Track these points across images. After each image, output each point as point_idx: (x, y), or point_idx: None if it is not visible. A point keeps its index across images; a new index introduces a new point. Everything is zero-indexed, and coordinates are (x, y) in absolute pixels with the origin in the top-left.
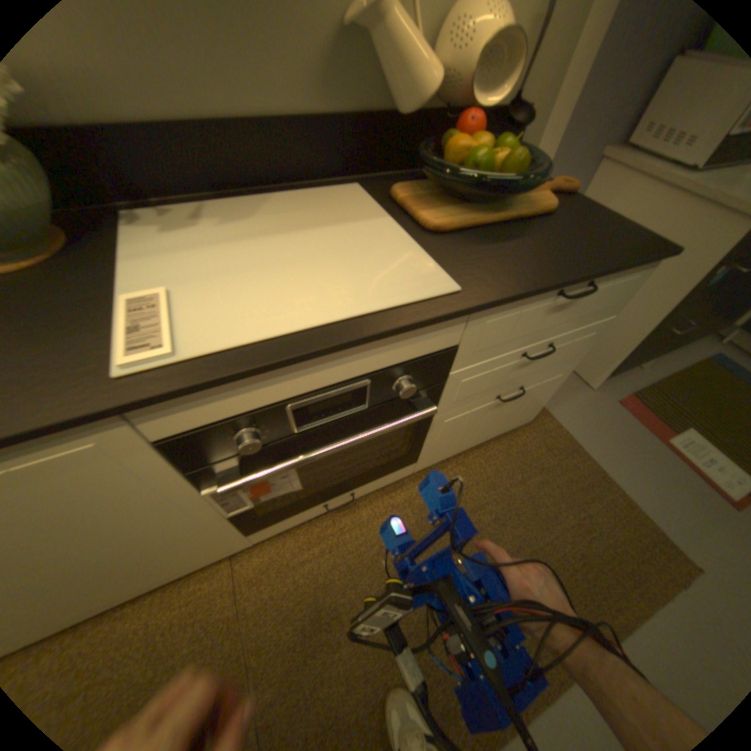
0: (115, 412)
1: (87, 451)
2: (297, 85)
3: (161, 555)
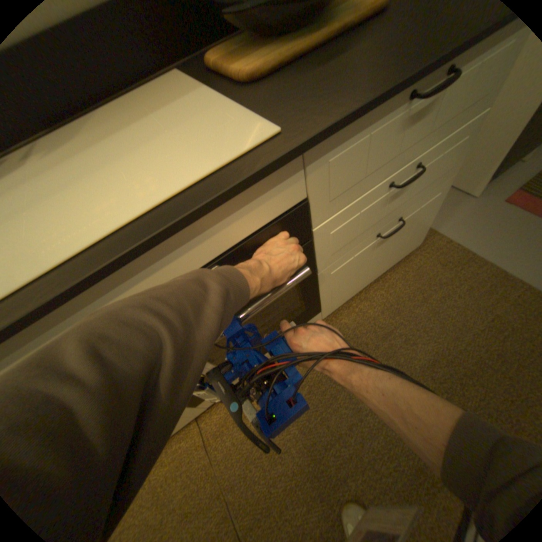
0: None
1: None
2: None
3: None
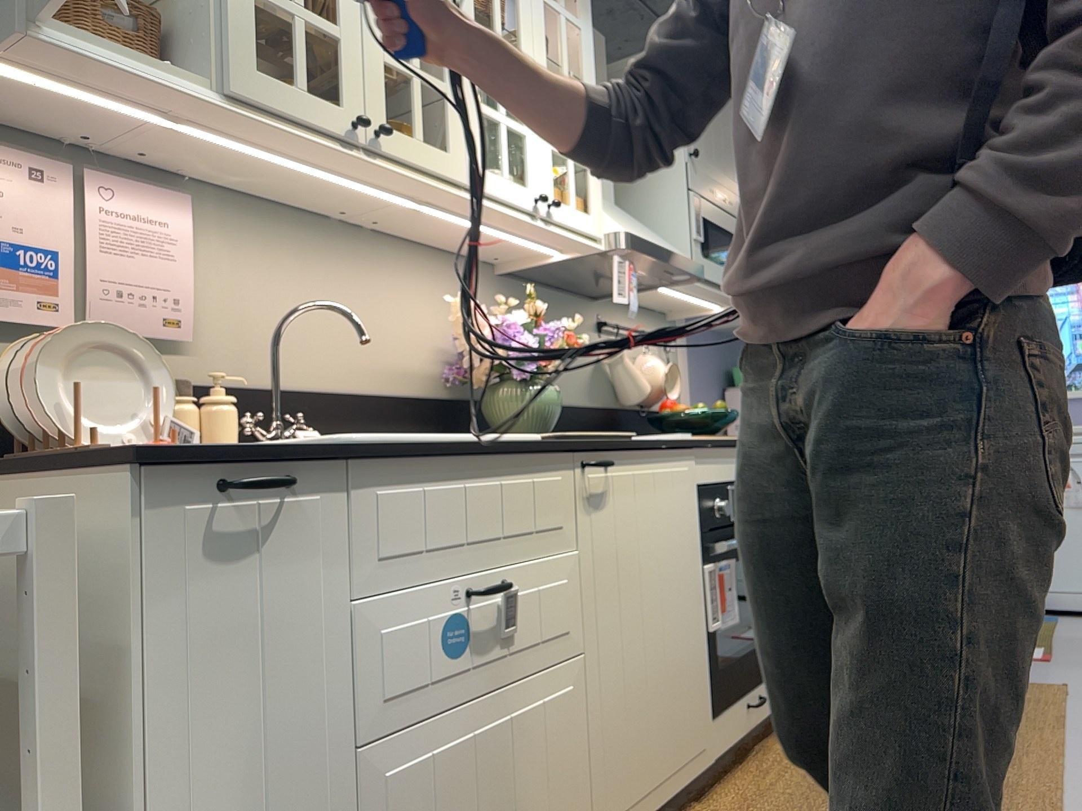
0: (699, 446)
1: (687, 476)
2: (582, 391)
3: (681, 688)
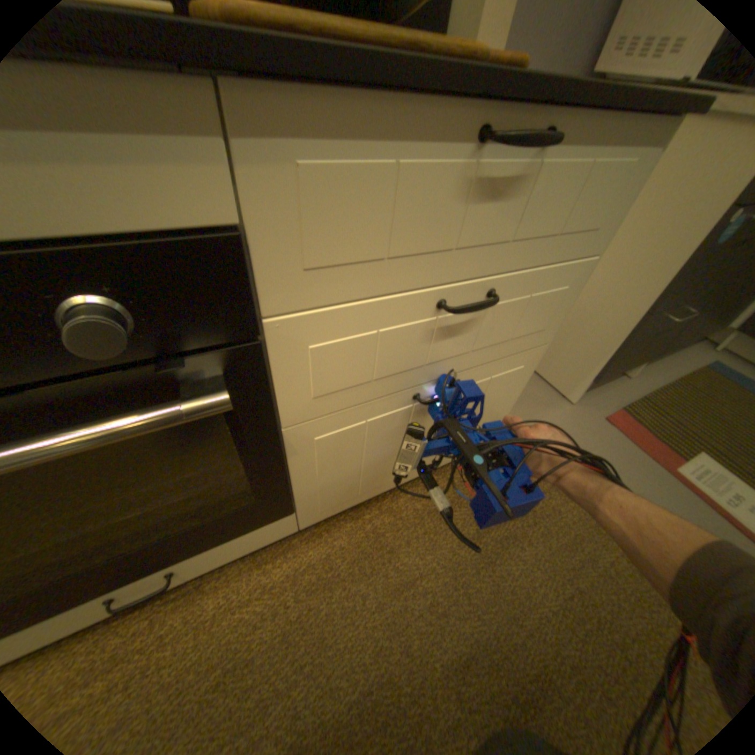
0: None
1: None
2: None
3: None
